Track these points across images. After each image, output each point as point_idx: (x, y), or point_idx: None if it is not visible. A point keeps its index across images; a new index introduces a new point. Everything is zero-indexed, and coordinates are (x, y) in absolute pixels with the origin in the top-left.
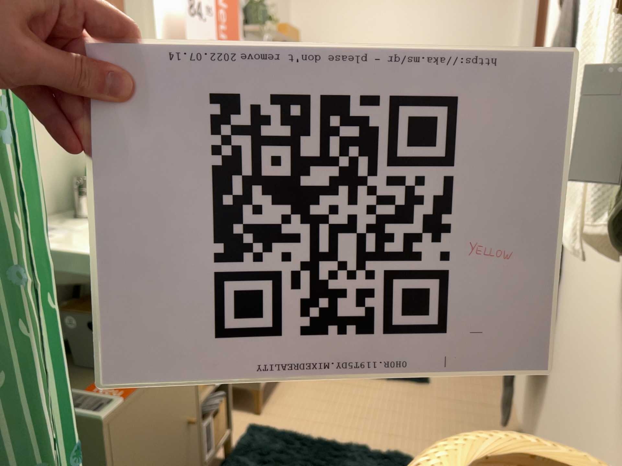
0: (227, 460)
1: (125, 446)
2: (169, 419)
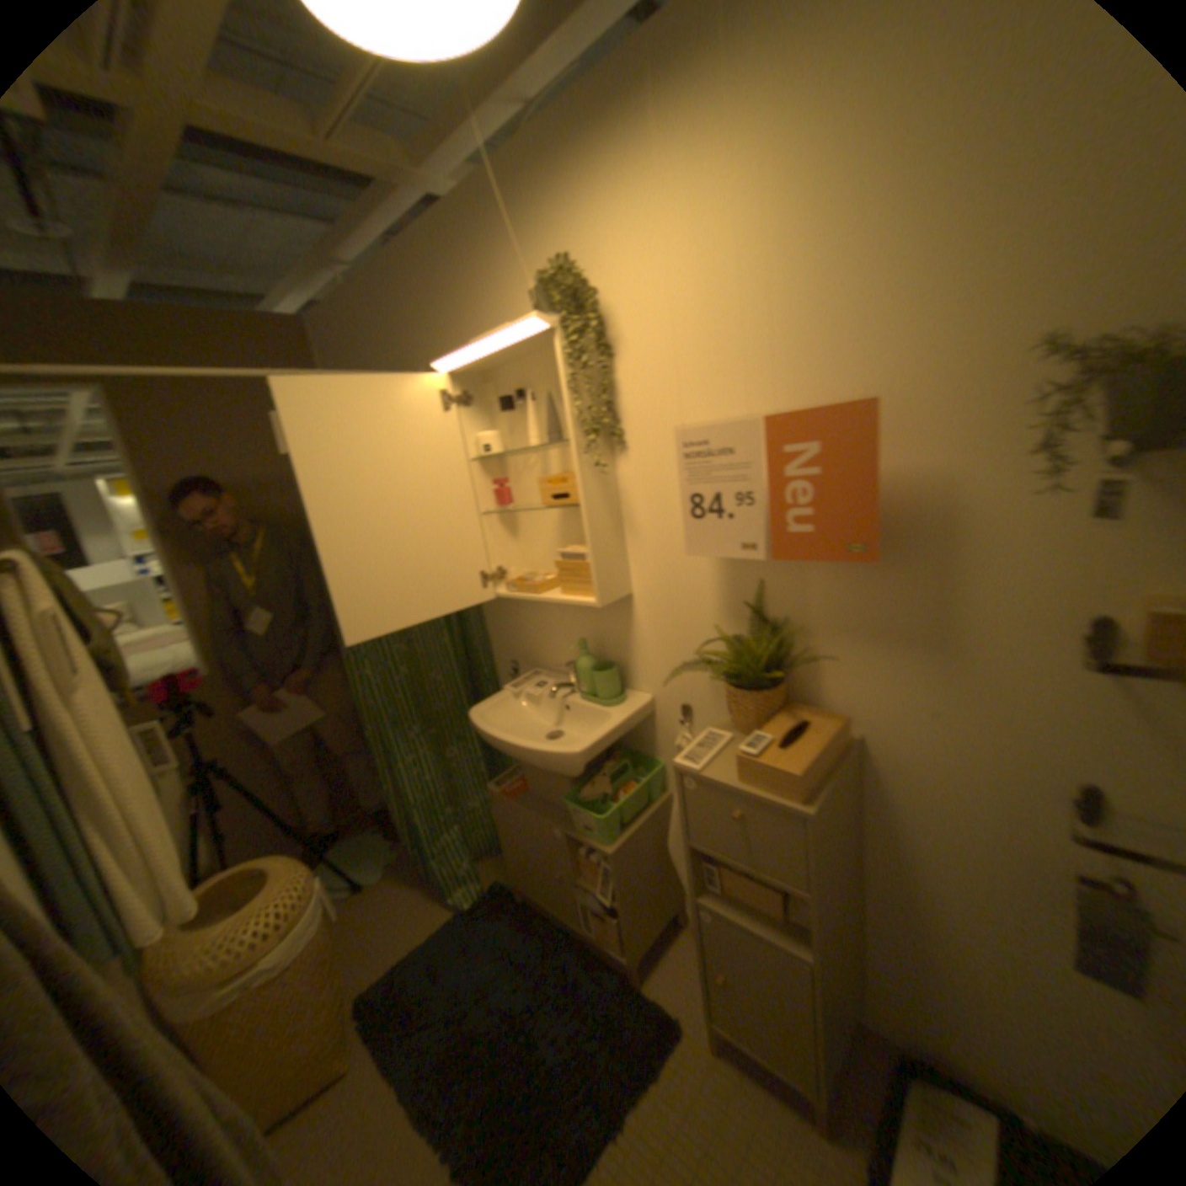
0: (614, 978)
1: (497, 817)
2: (531, 847)
